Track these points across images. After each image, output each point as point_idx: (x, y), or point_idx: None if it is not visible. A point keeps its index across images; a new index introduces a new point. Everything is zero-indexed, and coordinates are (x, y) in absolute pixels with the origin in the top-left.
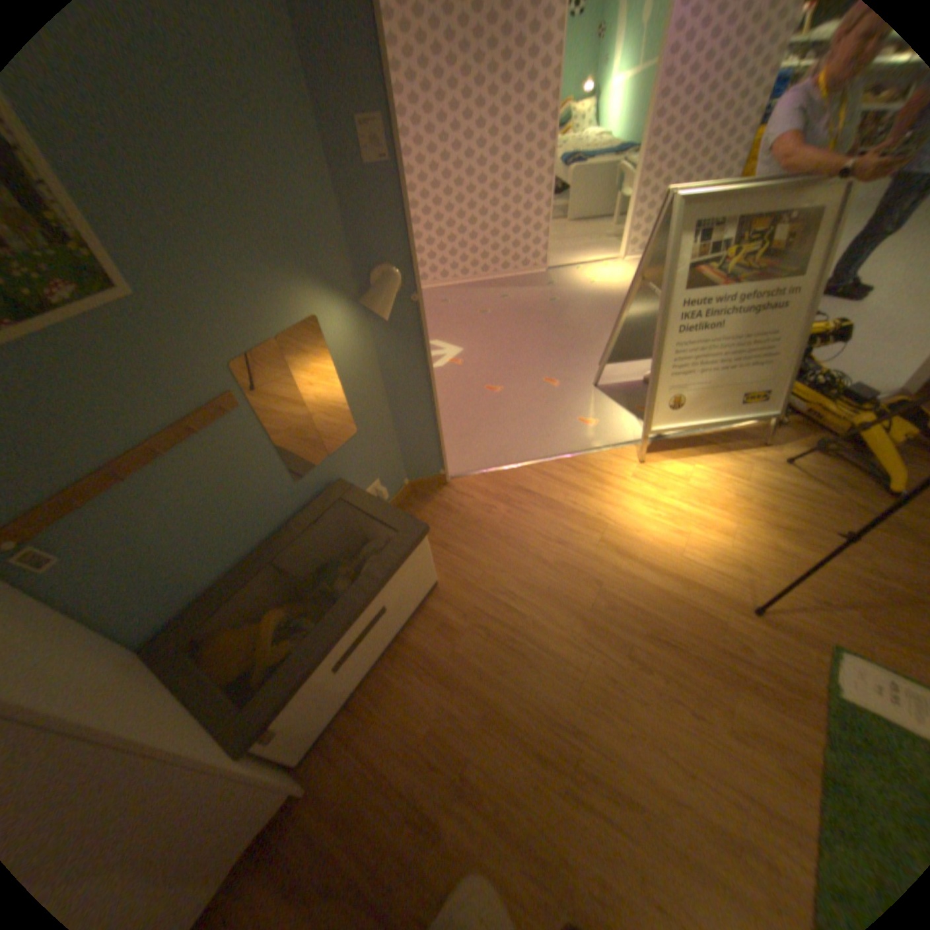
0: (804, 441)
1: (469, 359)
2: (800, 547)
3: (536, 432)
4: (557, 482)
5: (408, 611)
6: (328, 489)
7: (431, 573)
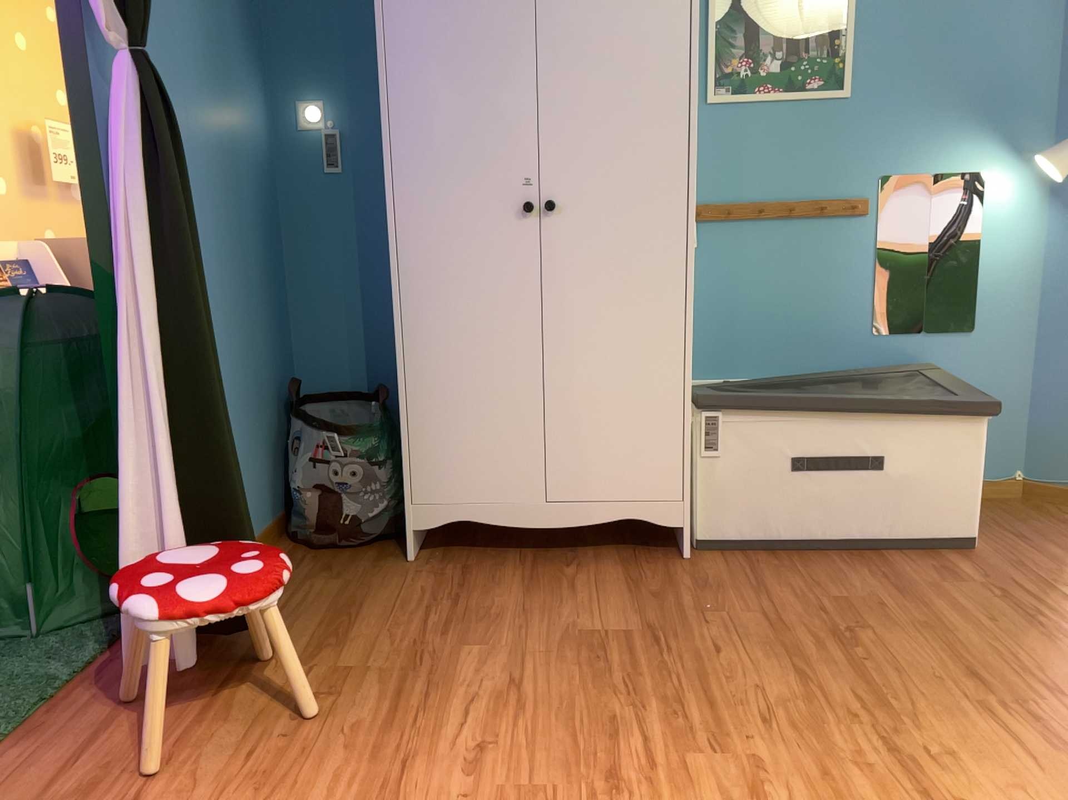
0: None
1: None
2: None
3: None
4: None
5: (914, 529)
6: (904, 373)
7: (975, 511)
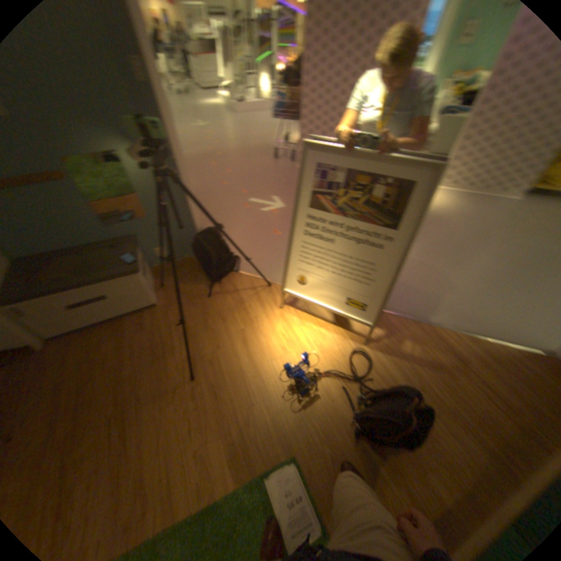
0: (427, 346)
1: (282, 213)
2: (344, 400)
3: (272, 264)
4: (254, 293)
5: (129, 311)
6: (122, 239)
7: (148, 300)
